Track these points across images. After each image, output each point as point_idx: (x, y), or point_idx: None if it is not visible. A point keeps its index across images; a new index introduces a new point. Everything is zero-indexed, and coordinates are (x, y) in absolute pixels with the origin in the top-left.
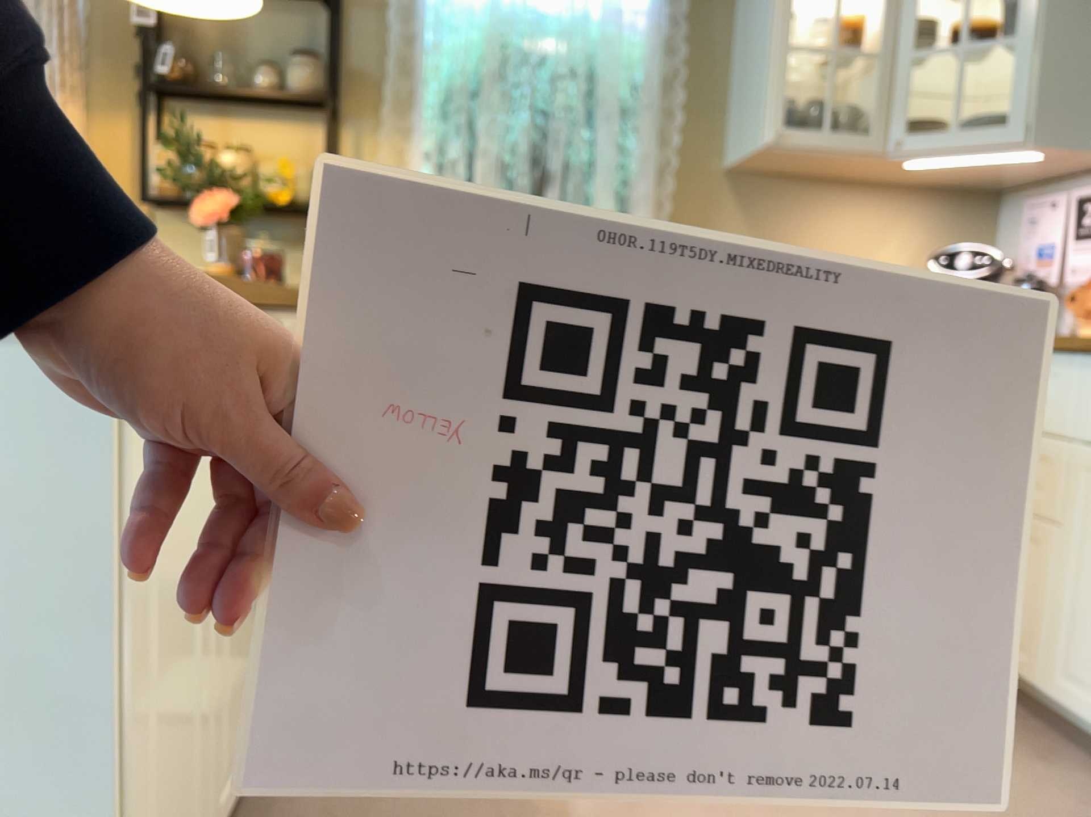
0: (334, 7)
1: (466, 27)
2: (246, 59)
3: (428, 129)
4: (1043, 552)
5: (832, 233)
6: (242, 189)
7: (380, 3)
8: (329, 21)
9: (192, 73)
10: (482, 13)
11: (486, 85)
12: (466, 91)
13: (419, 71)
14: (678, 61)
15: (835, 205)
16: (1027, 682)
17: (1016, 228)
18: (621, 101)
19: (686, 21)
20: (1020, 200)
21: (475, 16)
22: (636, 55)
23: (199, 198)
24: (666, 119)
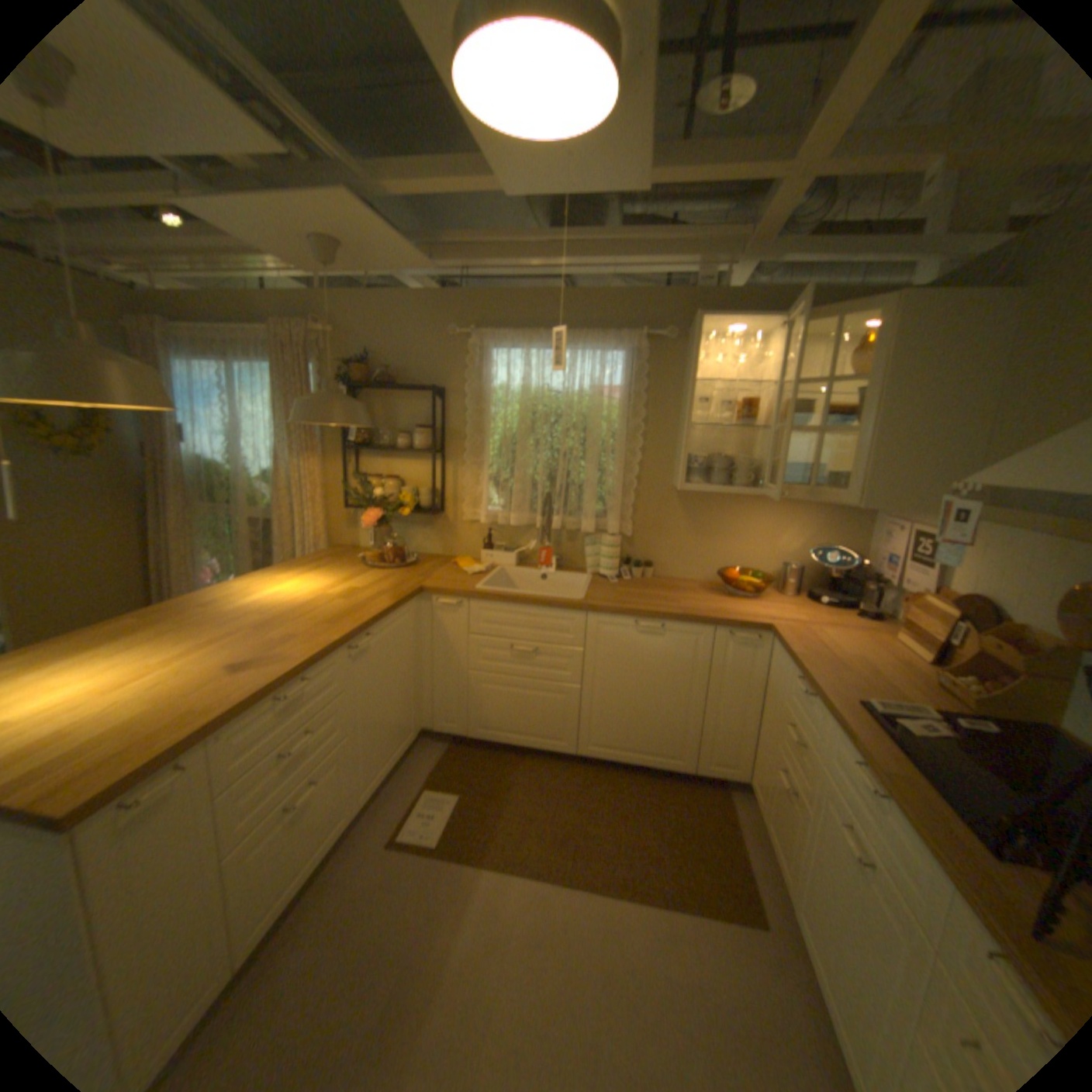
0: (433, 401)
1: (508, 406)
2: (395, 426)
3: (485, 468)
4: (803, 822)
5: (744, 526)
6: (384, 507)
7: (464, 391)
8: (436, 403)
9: (365, 438)
10: (519, 395)
11: (518, 441)
12: (511, 441)
13: (484, 431)
14: (638, 421)
15: (747, 508)
16: (789, 895)
17: (882, 529)
18: (602, 446)
19: (648, 392)
20: (886, 510)
21: (516, 397)
22: (613, 417)
23: (364, 512)
24: (631, 456)
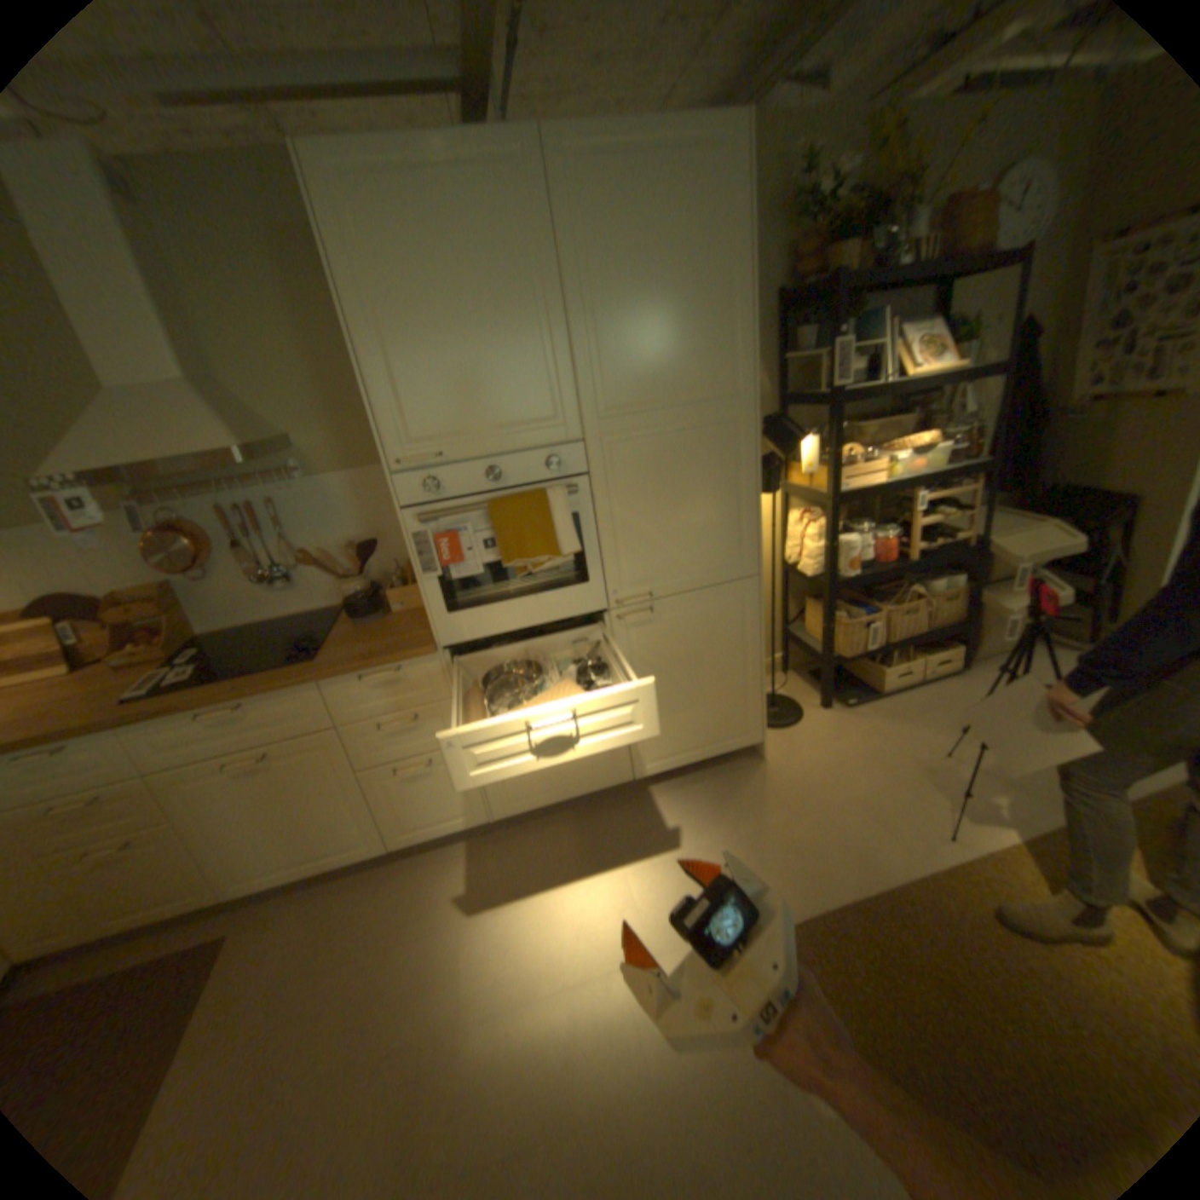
0: None
1: None
2: None
3: None
4: (161, 843)
5: None
6: None
7: None
8: None
9: None
10: None
11: None
12: None
13: None
14: None
15: None
16: (200, 907)
17: None
18: None
19: None
20: None
21: None
22: None
23: None
24: None
